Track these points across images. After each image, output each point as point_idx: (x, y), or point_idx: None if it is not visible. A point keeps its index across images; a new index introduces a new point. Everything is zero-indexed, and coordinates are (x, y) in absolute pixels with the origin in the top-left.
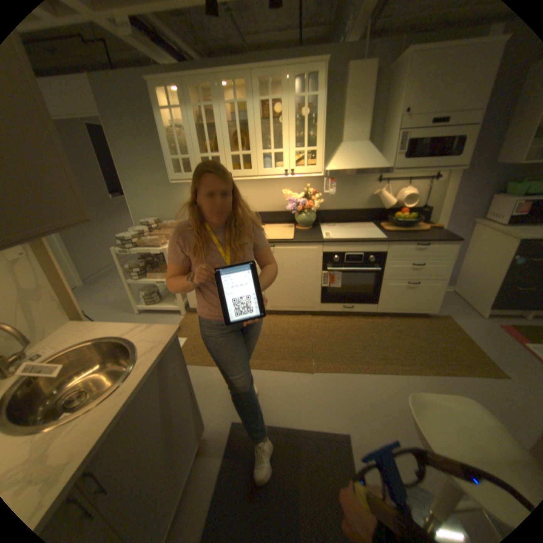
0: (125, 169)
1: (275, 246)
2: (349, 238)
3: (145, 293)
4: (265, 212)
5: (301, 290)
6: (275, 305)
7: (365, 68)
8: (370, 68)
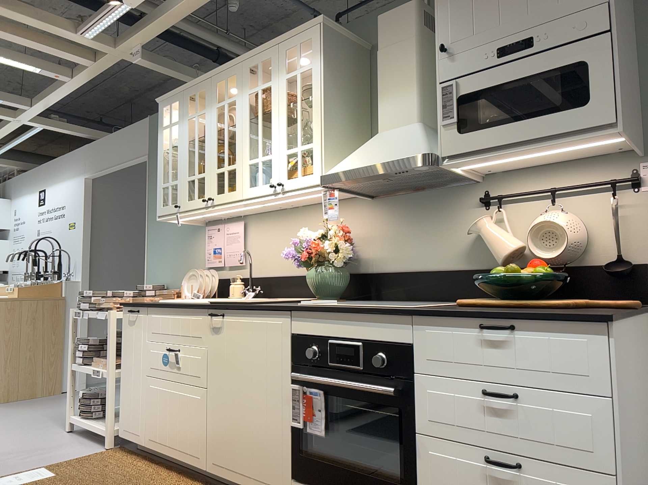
0: (153, 215)
1: (224, 313)
2: (342, 306)
3: (86, 392)
4: (288, 276)
5: (257, 427)
6: (218, 460)
7: (397, 19)
8: (403, 16)
